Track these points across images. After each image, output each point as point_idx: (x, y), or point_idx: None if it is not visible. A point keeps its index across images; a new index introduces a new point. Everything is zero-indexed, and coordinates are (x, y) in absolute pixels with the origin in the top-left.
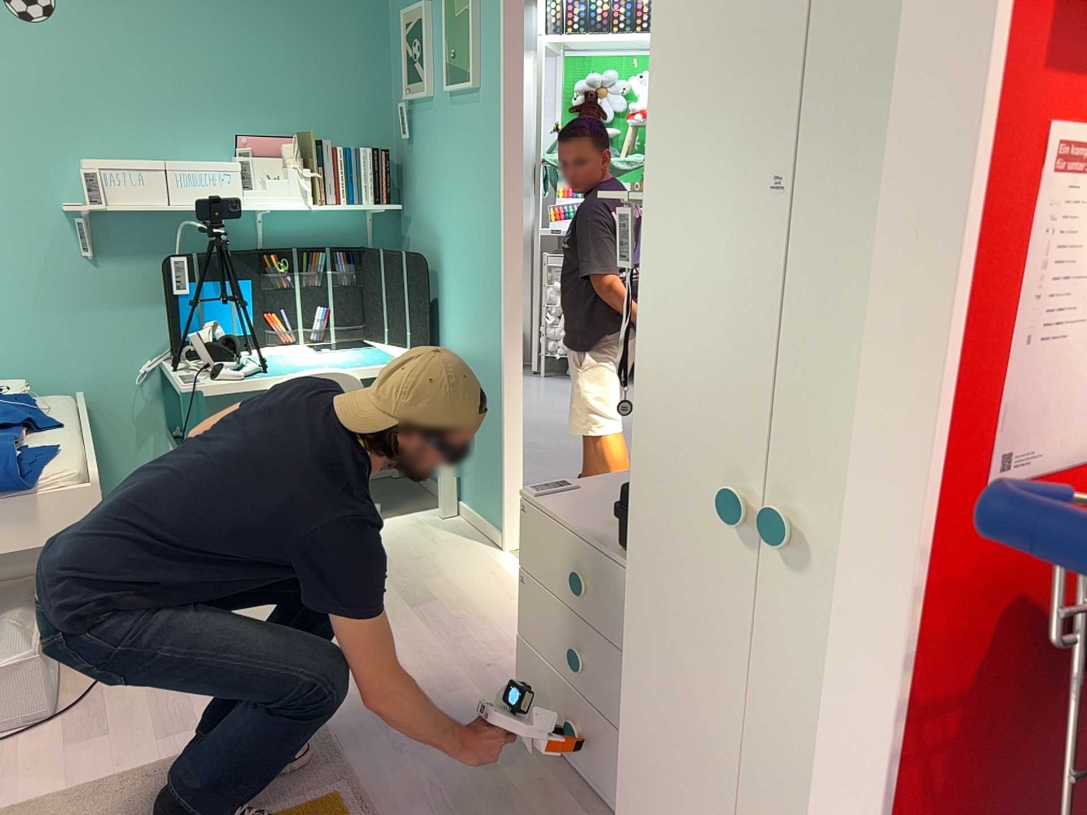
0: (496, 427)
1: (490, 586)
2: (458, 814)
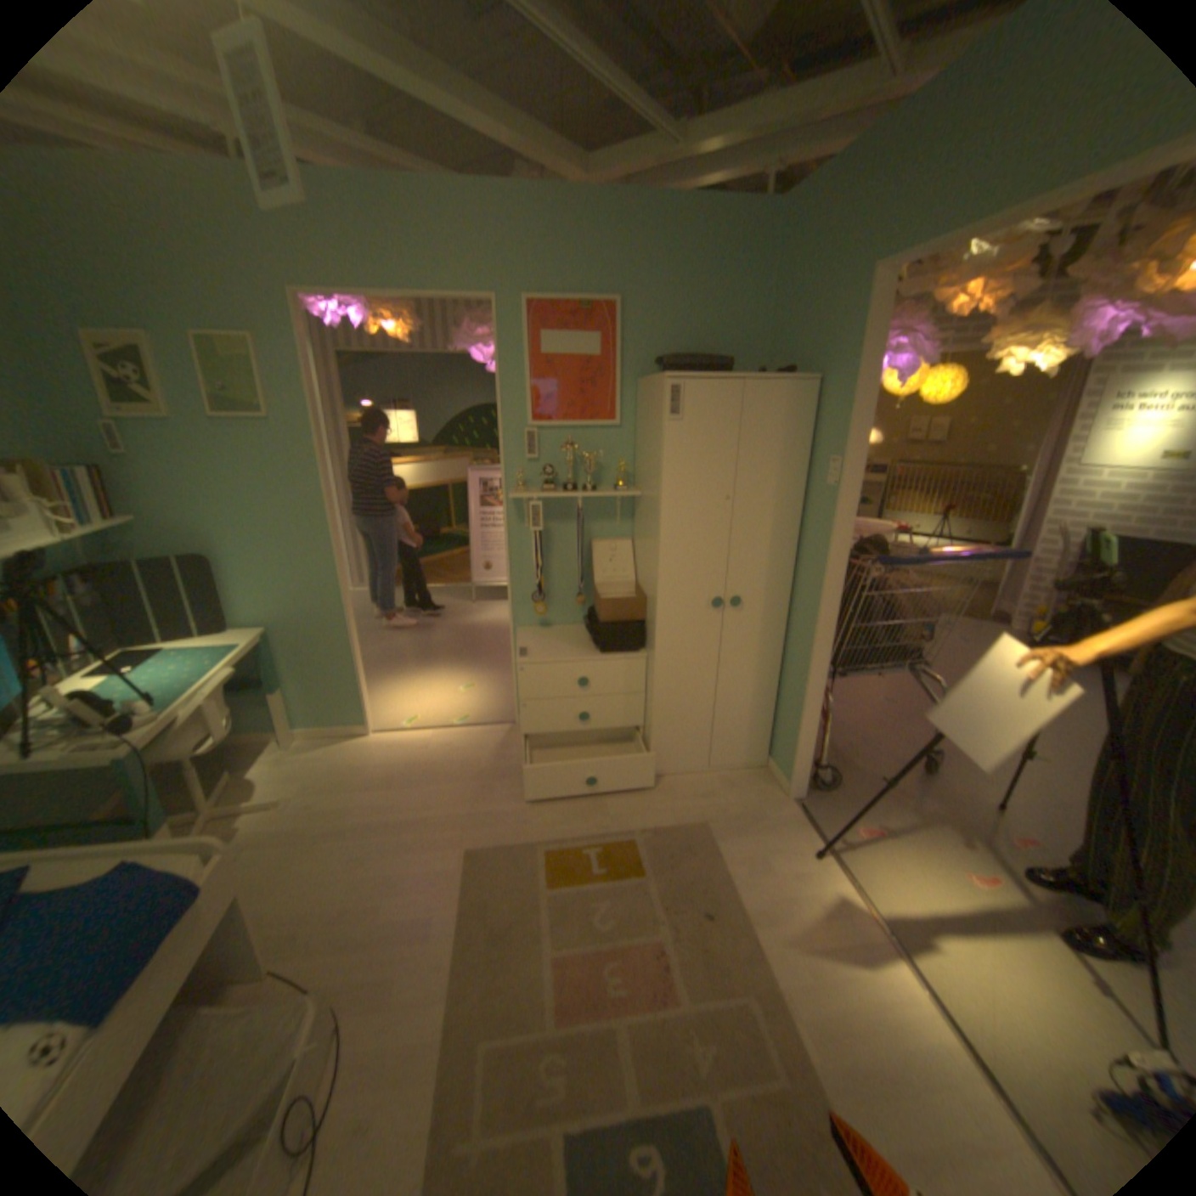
0: (341, 659)
1: (403, 751)
2: (584, 810)
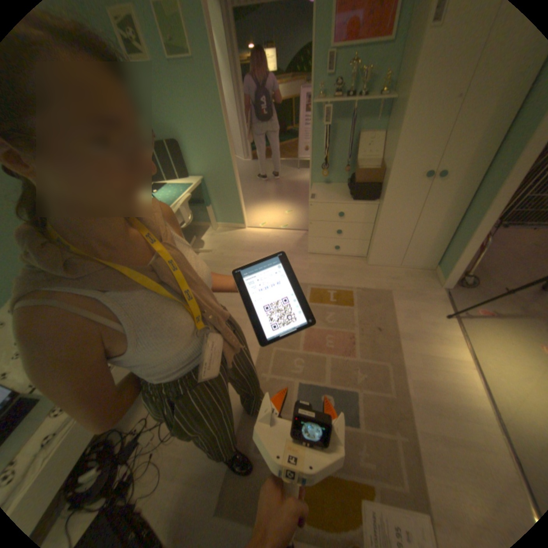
0: (233, 193)
1: (258, 237)
2: (331, 274)
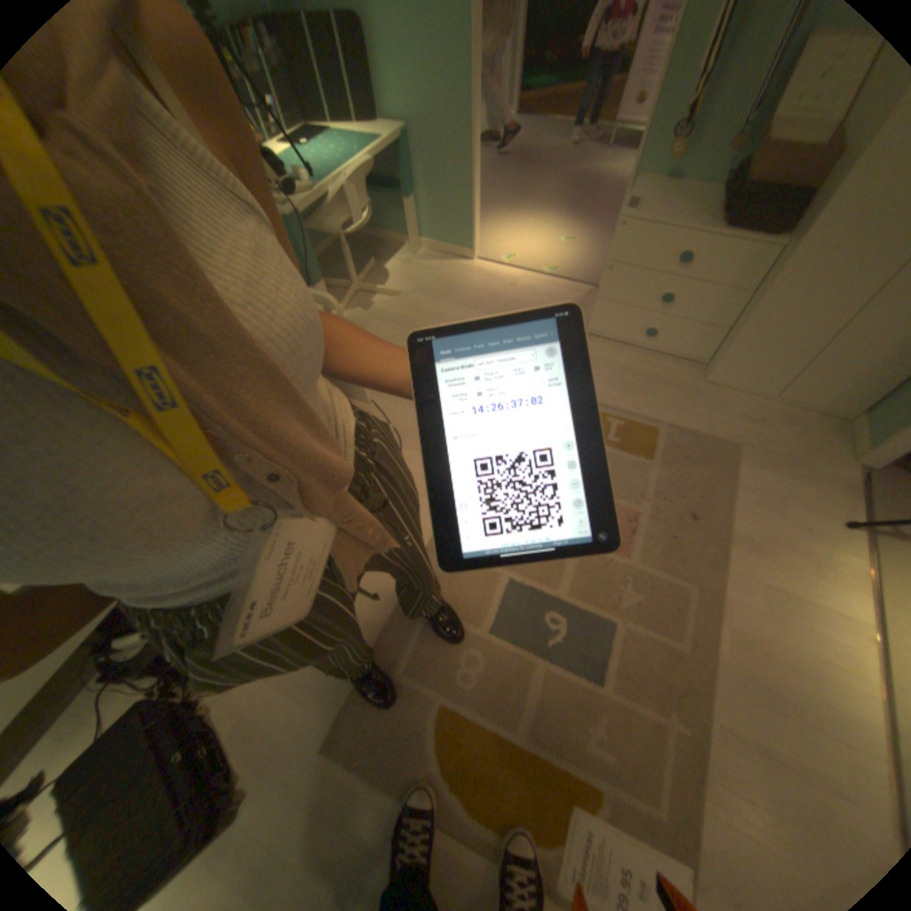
0: (462, 176)
1: (494, 282)
2: (624, 386)
